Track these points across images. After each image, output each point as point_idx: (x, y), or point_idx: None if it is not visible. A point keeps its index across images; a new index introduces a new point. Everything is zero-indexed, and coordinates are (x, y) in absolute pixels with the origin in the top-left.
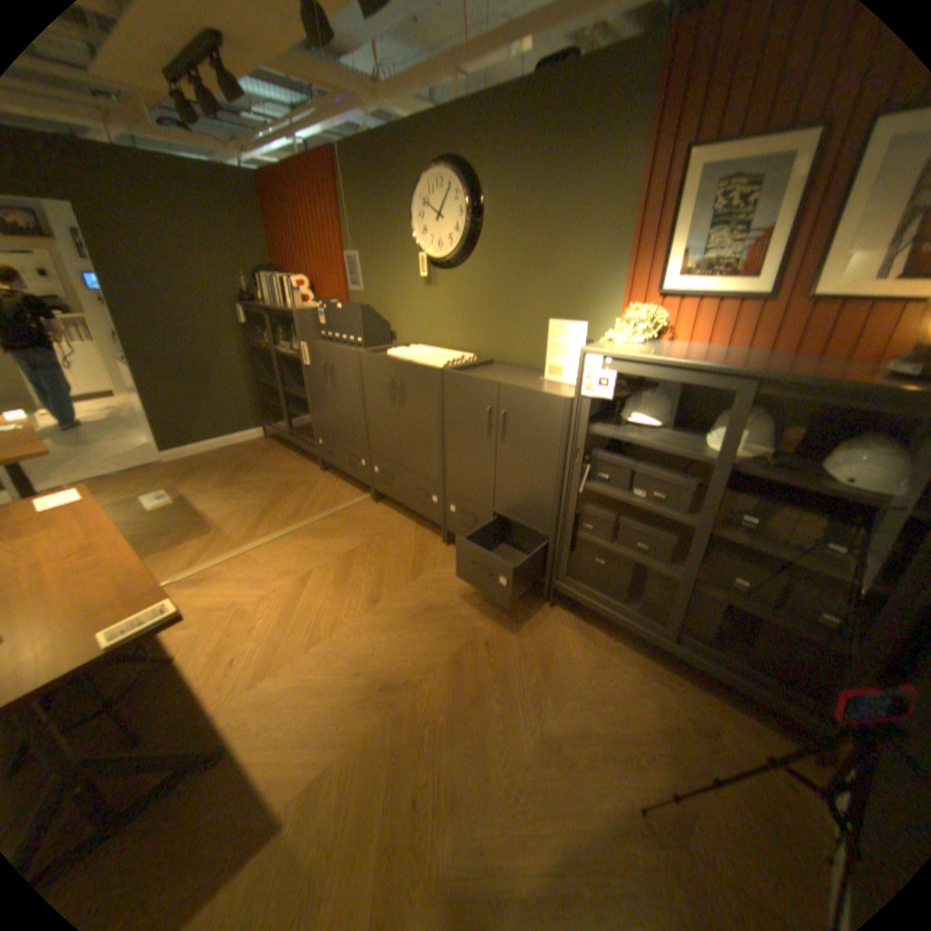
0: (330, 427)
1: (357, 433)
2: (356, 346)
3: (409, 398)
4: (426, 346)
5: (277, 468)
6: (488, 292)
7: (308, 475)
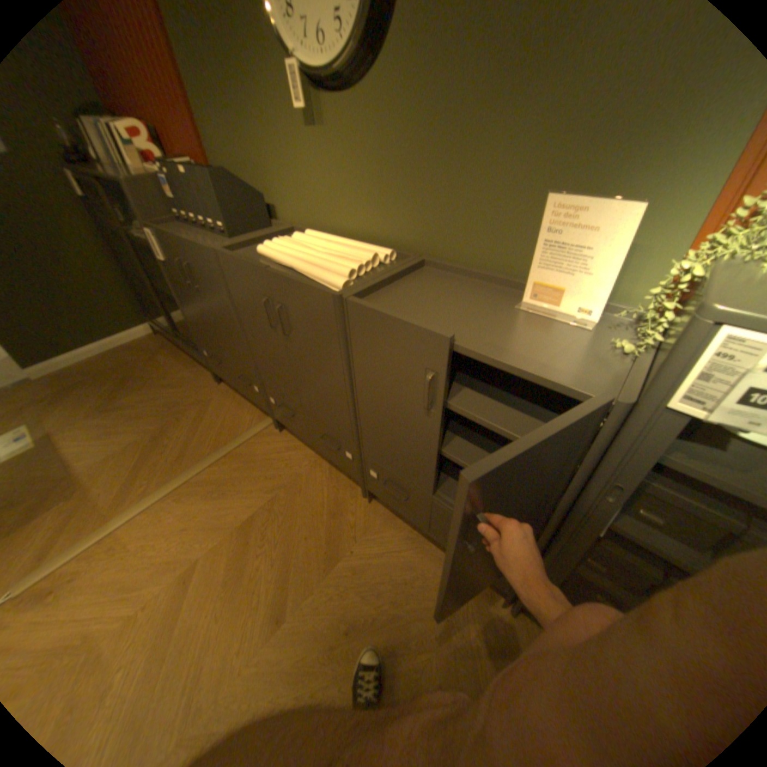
0: (211, 340)
1: (241, 355)
2: (218, 232)
3: (296, 328)
4: (319, 228)
5: (166, 379)
6: (414, 132)
7: (201, 388)
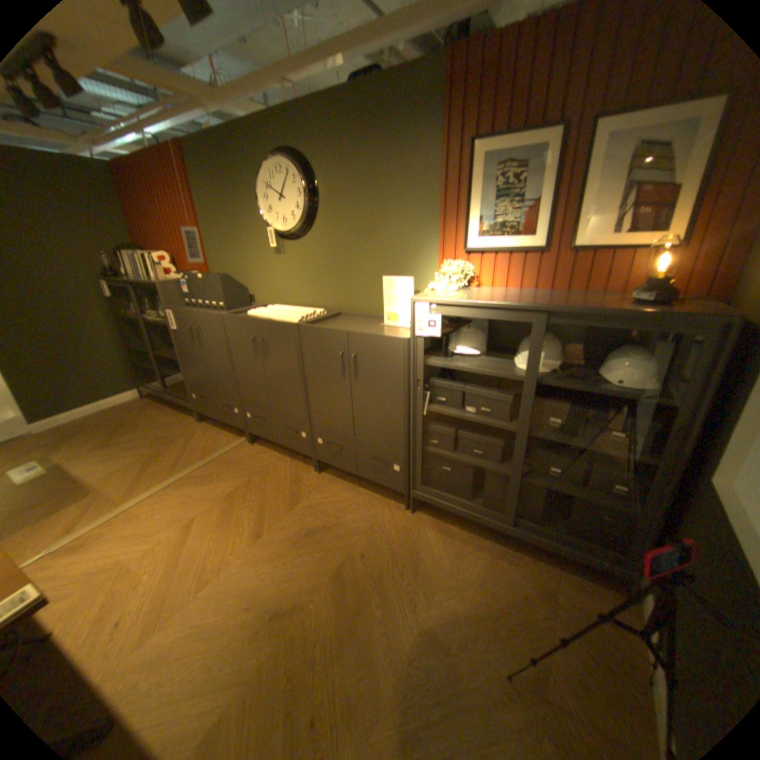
0: (202, 382)
1: (228, 385)
2: (219, 309)
3: (271, 351)
4: (282, 305)
5: (155, 424)
6: (330, 257)
7: (185, 427)
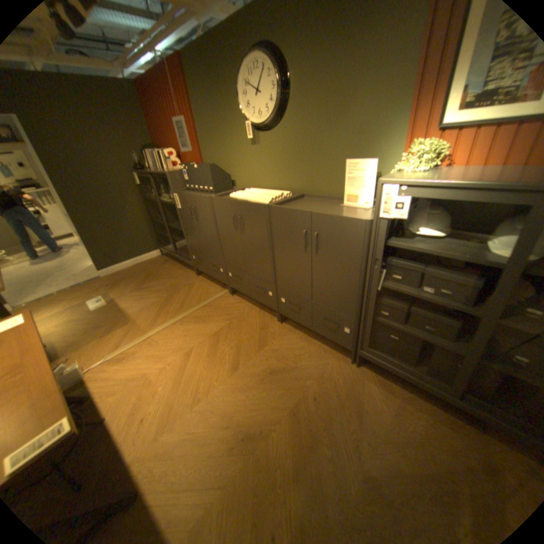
0: (198, 247)
1: (215, 251)
2: (209, 192)
3: (247, 226)
4: (256, 188)
5: (170, 275)
6: (297, 144)
7: (188, 278)
